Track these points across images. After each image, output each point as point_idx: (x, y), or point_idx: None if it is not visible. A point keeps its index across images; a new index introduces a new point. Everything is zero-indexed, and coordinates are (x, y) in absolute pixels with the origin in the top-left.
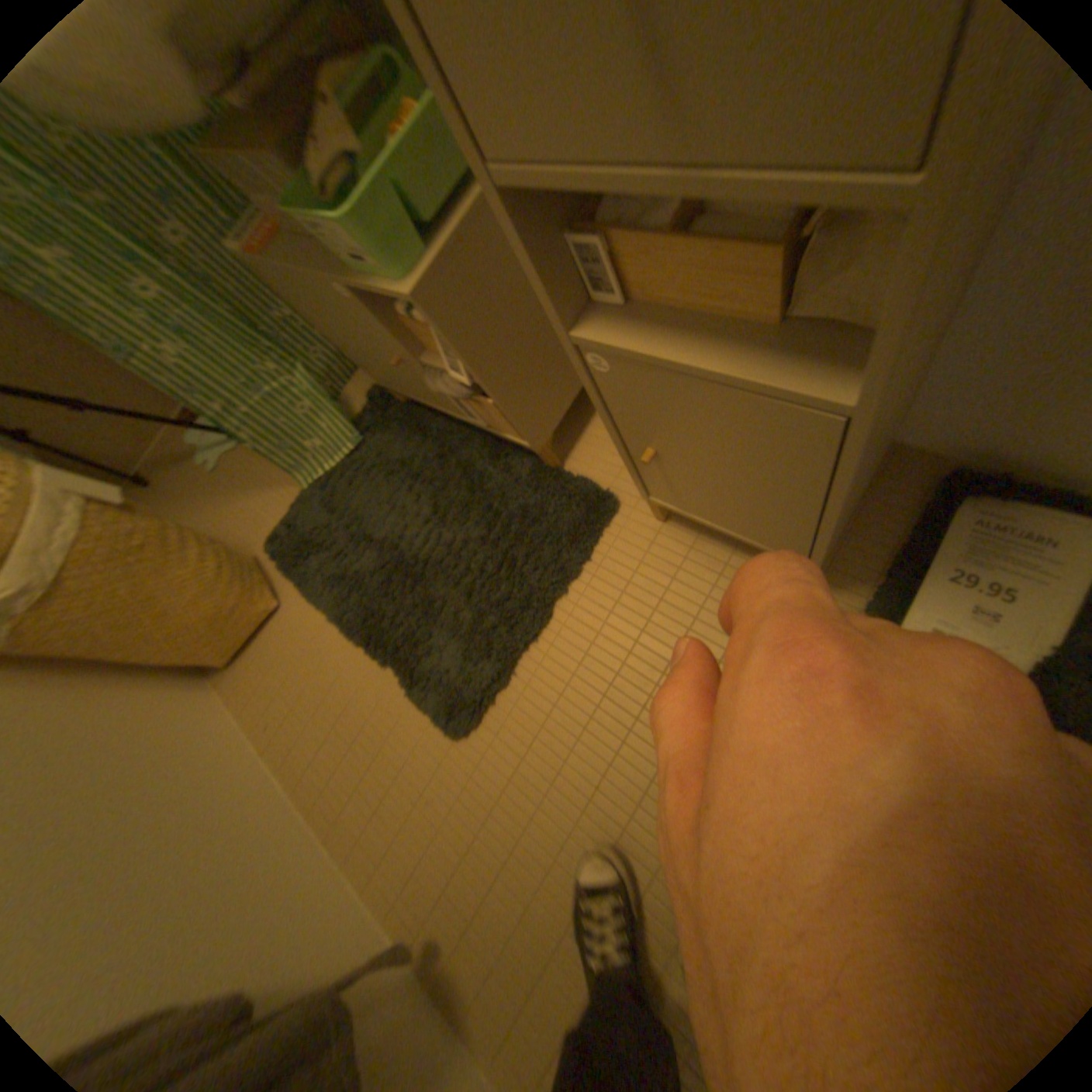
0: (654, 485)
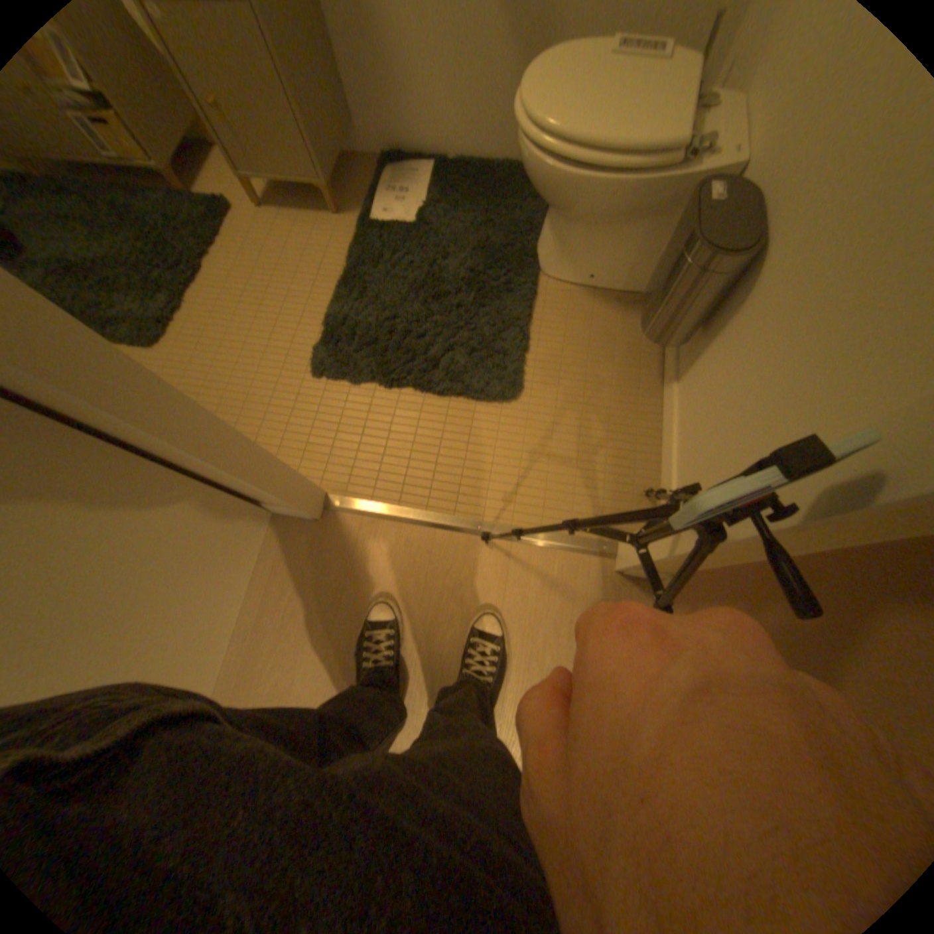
0: (232, 150)
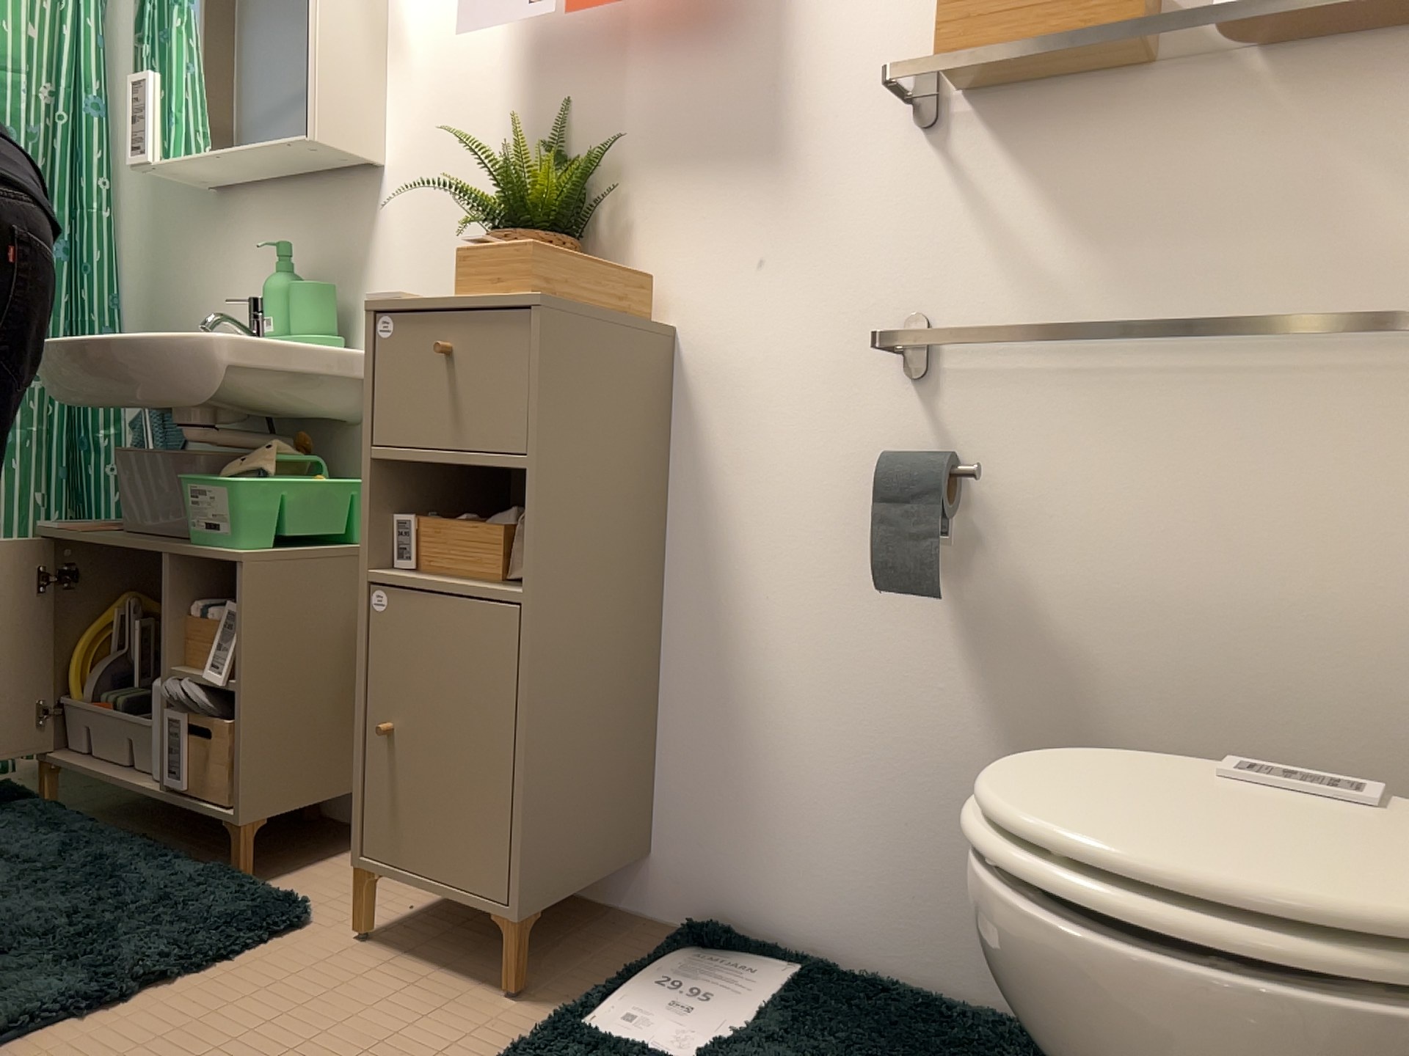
0: (373, 818)
